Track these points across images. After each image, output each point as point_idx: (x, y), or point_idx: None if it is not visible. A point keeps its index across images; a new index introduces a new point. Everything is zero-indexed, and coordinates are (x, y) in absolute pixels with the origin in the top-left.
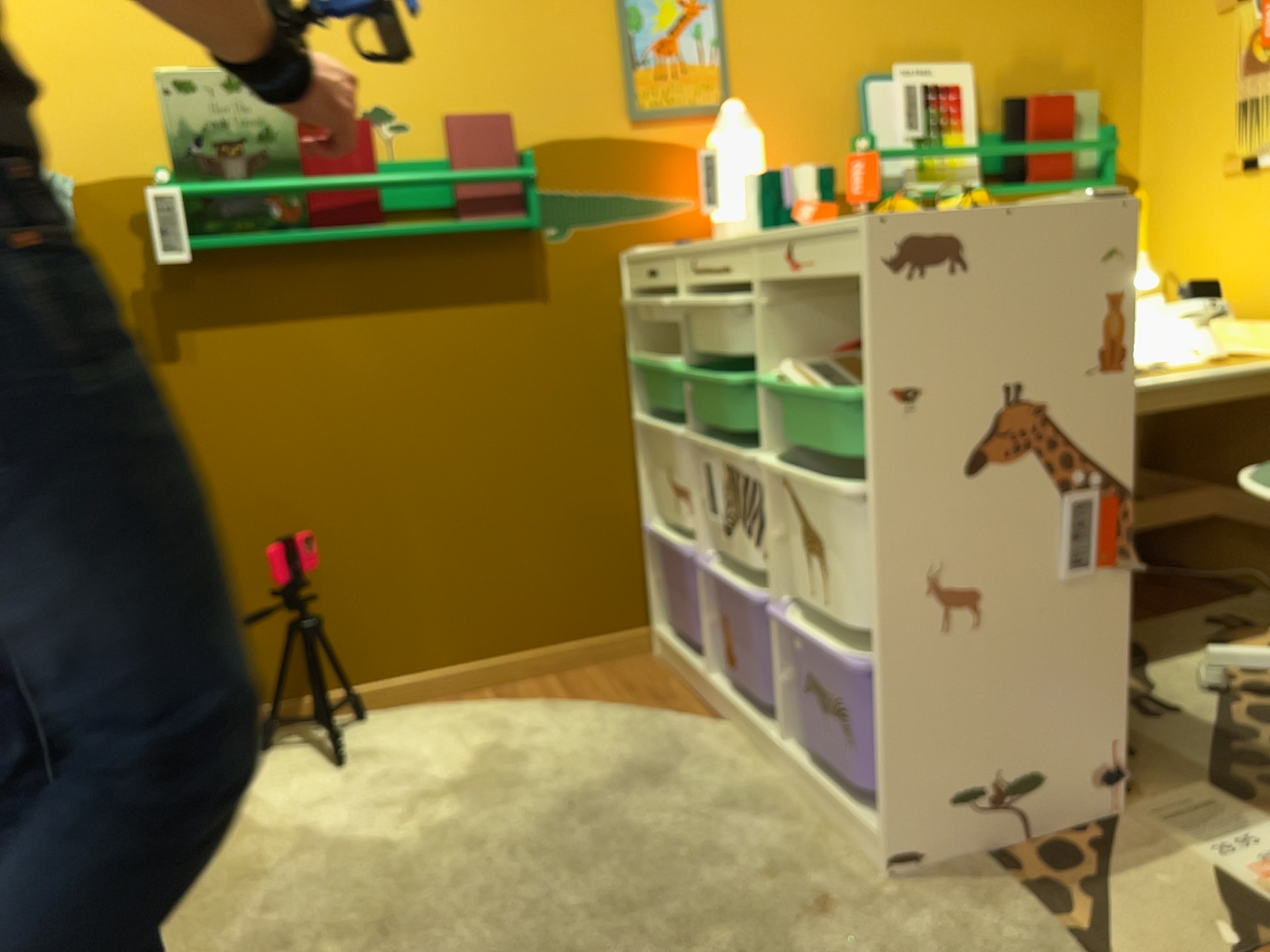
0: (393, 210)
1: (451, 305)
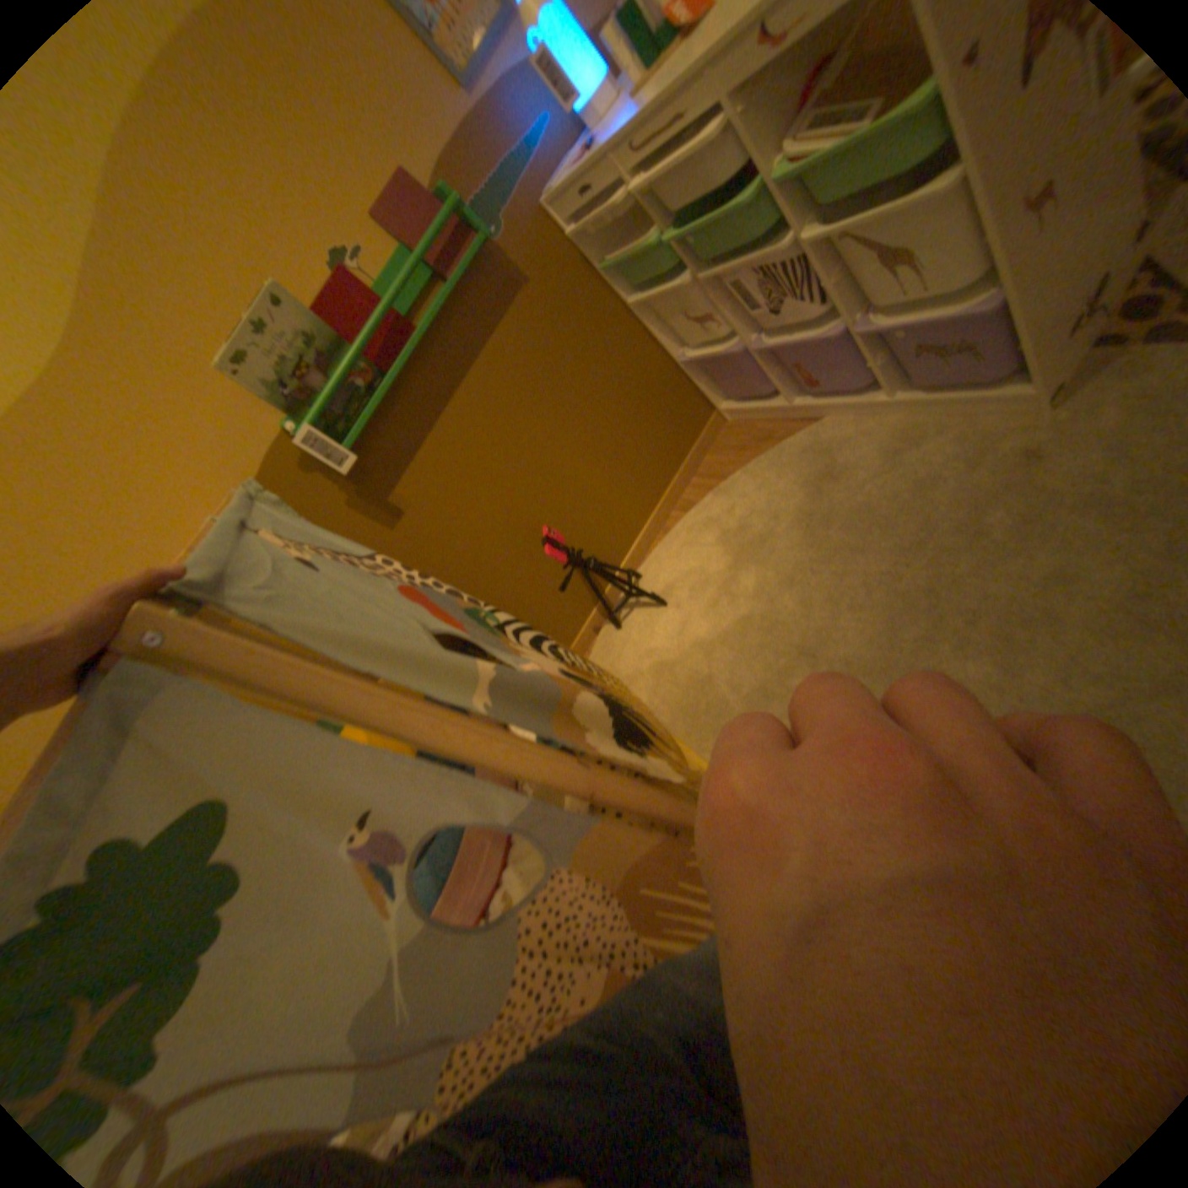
0: (406, 312)
1: (487, 339)
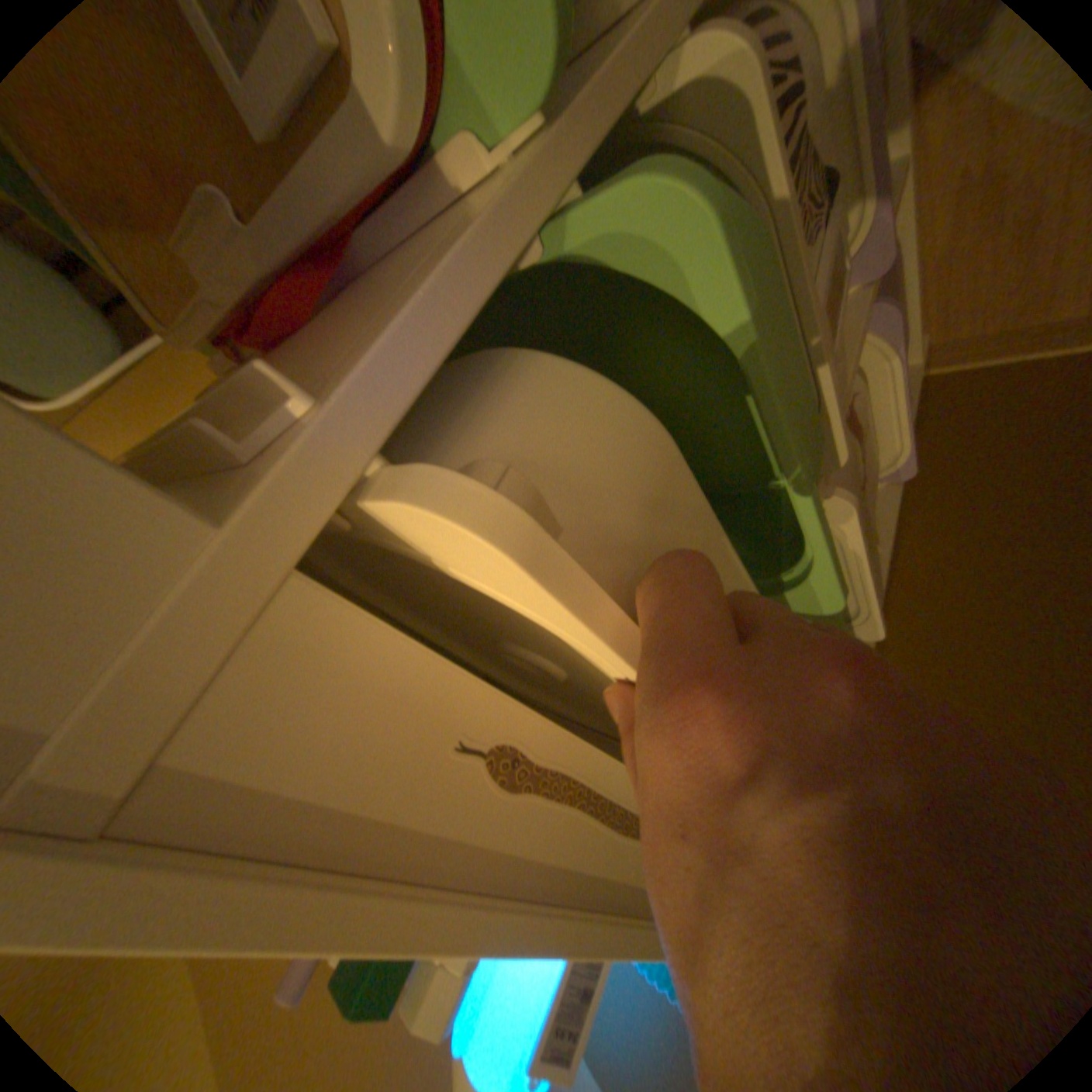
0: None
1: None
